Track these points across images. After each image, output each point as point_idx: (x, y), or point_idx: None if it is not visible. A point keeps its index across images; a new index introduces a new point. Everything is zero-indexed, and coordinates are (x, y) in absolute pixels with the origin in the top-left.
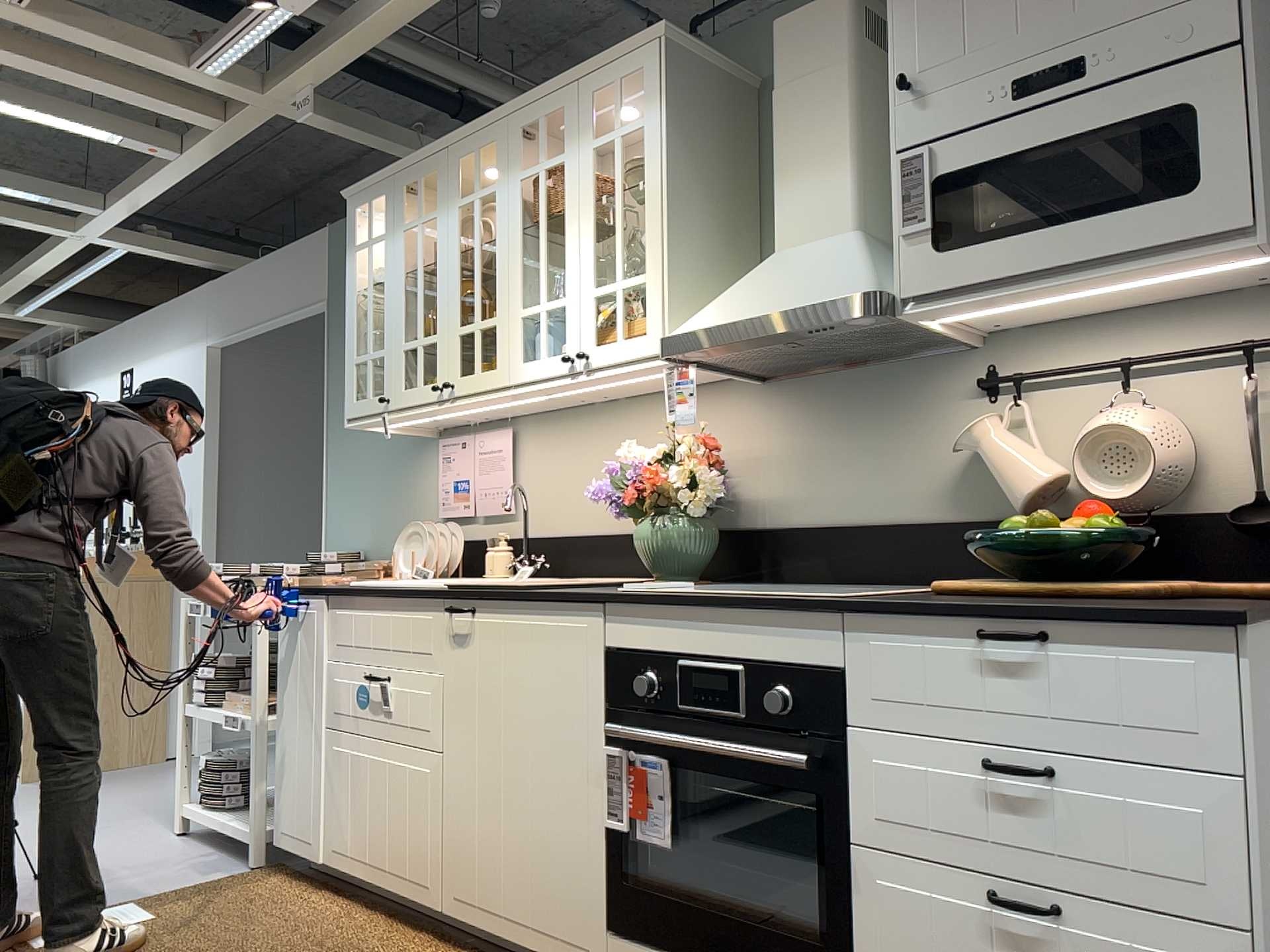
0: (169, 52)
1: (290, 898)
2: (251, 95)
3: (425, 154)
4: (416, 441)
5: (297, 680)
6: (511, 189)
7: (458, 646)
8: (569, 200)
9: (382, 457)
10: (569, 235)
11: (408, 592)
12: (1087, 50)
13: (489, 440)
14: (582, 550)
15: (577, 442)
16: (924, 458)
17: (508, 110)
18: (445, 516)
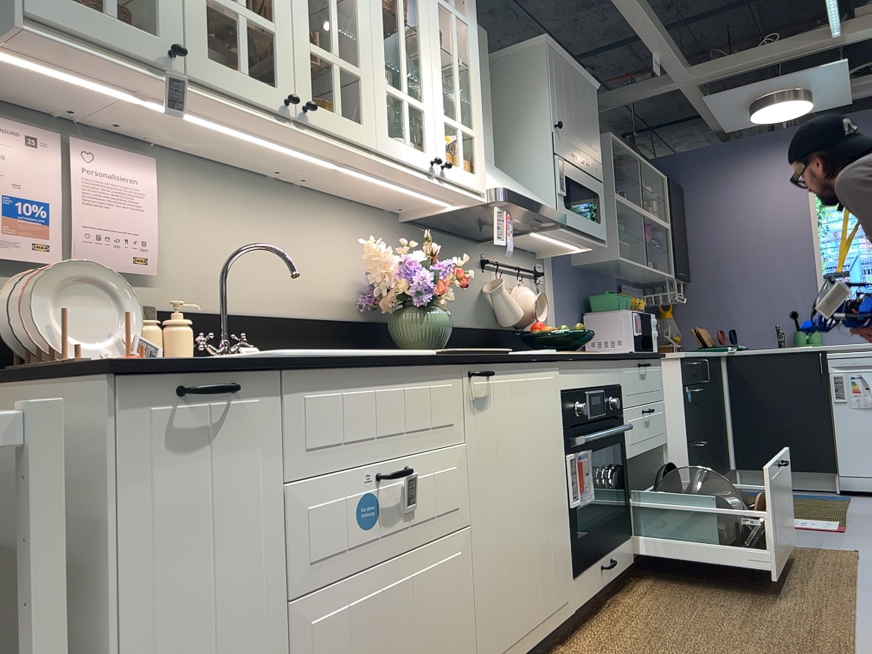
0: None
1: None
2: None
3: None
4: None
5: (190, 554)
6: None
7: (479, 410)
8: (424, 24)
9: None
10: (425, 55)
11: (432, 359)
12: (587, 159)
13: (110, 159)
14: (264, 332)
15: (247, 212)
16: (468, 293)
17: None
18: None
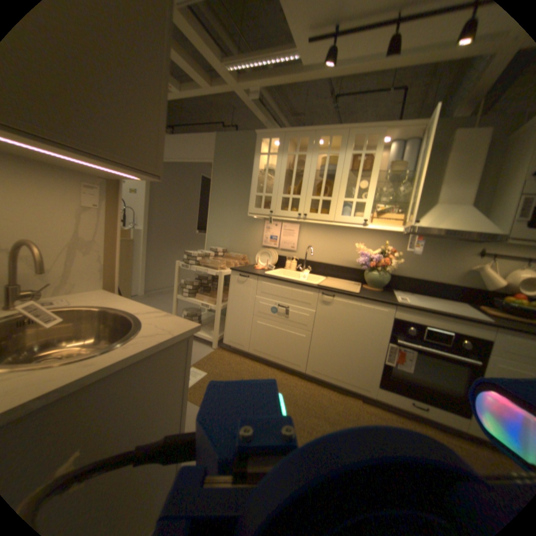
0: (215, 50)
1: (239, 362)
2: (232, 79)
3: (303, 128)
4: (253, 218)
5: (238, 298)
6: (346, 155)
7: (324, 304)
8: (374, 167)
9: (236, 220)
10: (372, 179)
11: (303, 284)
12: None
13: (288, 226)
14: (322, 266)
15: (325, 235)
16: (454, 268)
17: (351, 125)
18: (264, 245)
